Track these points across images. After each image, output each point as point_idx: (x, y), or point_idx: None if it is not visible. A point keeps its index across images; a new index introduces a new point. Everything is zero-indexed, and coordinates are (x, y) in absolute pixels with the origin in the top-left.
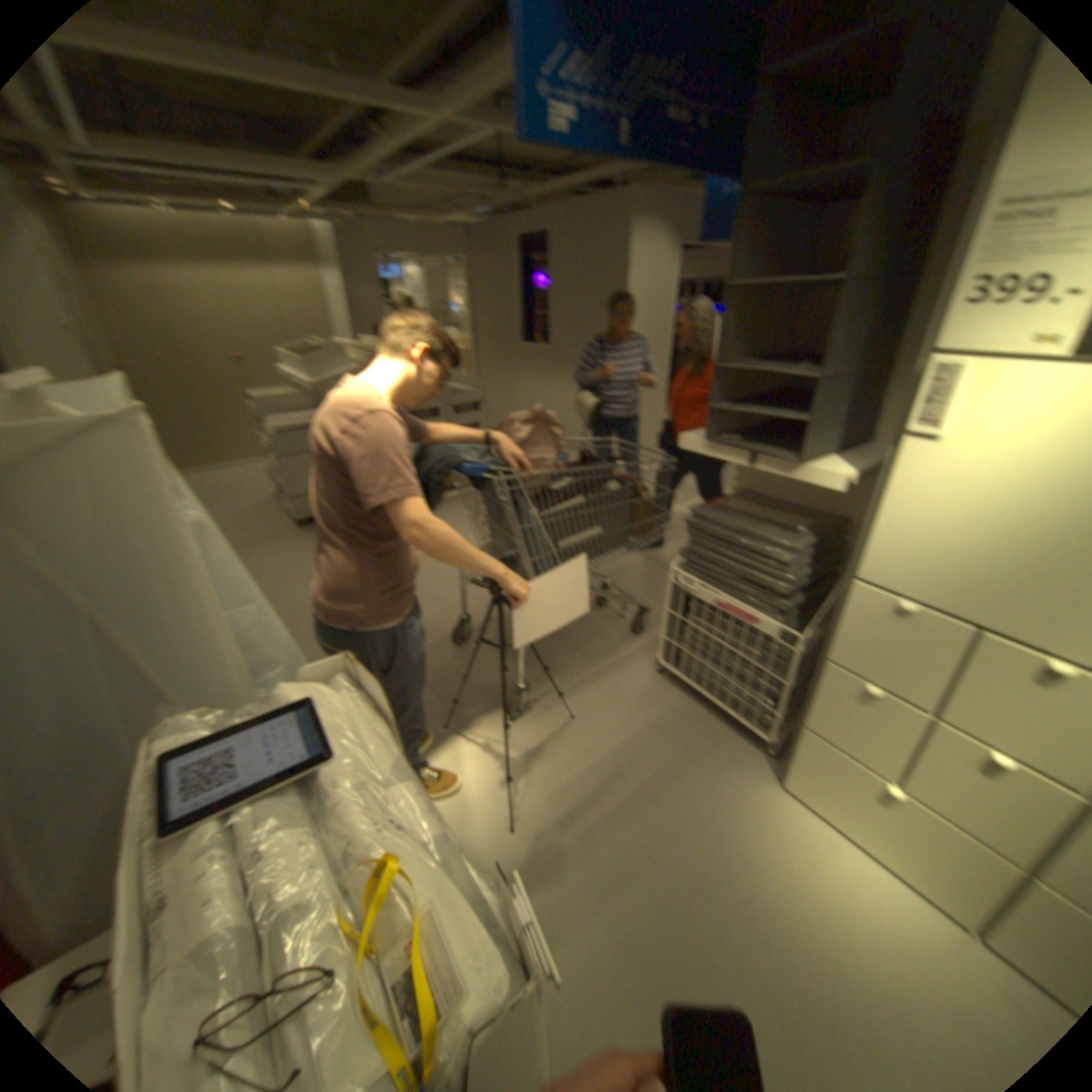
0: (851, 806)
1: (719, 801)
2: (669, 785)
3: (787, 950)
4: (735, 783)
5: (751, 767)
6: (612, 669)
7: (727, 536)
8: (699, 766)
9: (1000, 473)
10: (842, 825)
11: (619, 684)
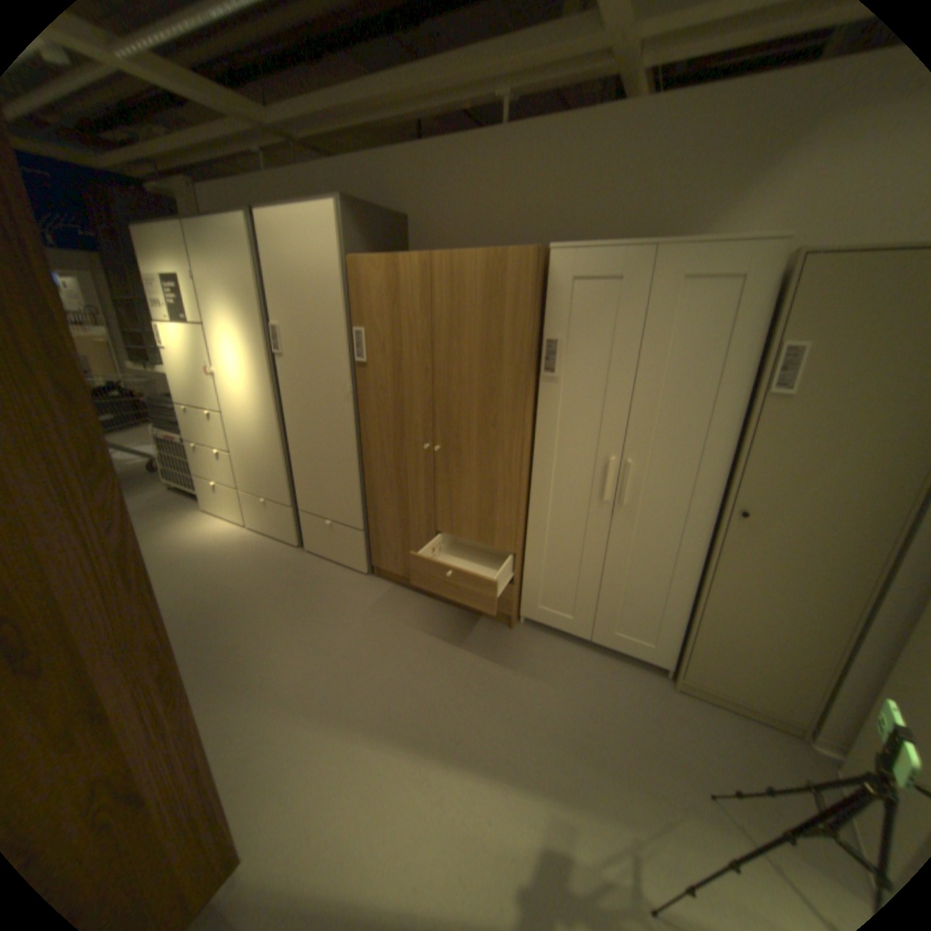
0: (212, 502)
1: (165, 521)
2: (142, 521)
3: (161, 547)
4: (179, 515)
5: (192, 510)
6: (140, 494)
7: (157, 406)
8: (164, 514)
9: (178, 359)
10: (214, 513)
11: (140, 498)
